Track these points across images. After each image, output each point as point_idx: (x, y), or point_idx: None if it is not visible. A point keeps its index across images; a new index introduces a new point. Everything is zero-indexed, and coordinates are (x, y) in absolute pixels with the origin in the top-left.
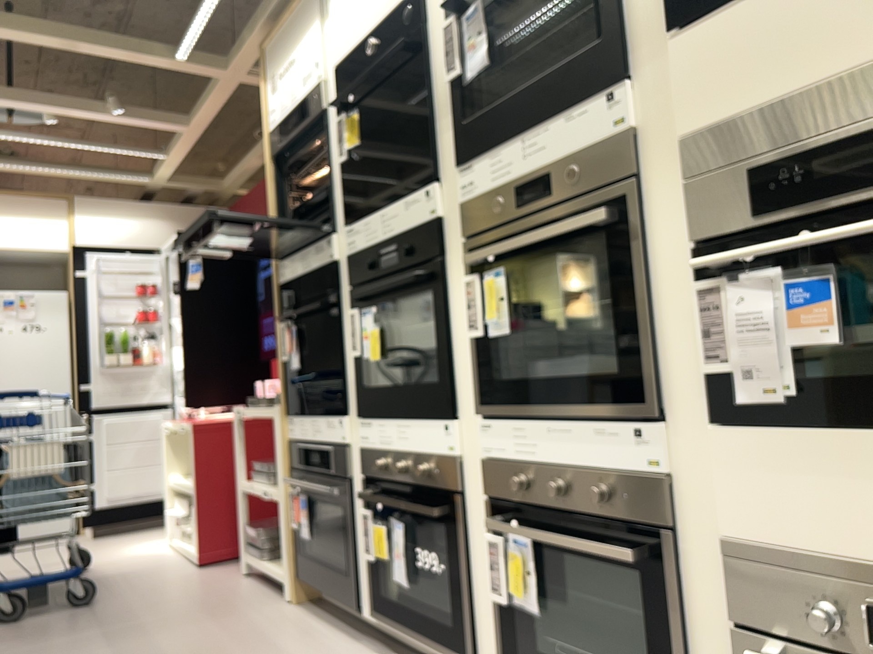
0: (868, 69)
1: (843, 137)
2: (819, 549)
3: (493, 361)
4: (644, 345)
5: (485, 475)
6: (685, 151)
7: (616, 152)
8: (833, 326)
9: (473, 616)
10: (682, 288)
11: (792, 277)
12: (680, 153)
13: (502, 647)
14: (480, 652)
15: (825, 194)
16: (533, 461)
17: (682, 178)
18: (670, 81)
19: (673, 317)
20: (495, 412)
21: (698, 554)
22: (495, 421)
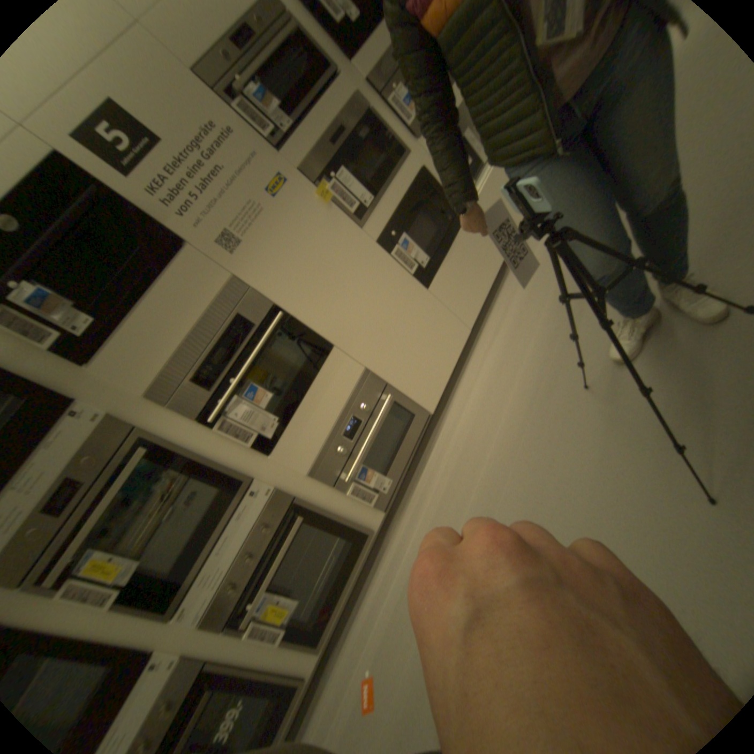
0: (192, 329)
1: (207, 350)
2: (323, 442)
3: (143, 590)
4: (218, 469)
5: (207, 629)
6: (152, 397)
7: (110, 428)
8: (266, 393)
9: (277, 676)
10: (208, 438)
11: (242, 393)
12: (150, 400)
13: (300, 650)
14: (295, 678)
15: (224, 366)
16: (225, 576)
17: (163, 406)
18: (106, 383)
19: (215, 449)
20: (178, 600)
21: (306, 491)
22: (181, 604)
